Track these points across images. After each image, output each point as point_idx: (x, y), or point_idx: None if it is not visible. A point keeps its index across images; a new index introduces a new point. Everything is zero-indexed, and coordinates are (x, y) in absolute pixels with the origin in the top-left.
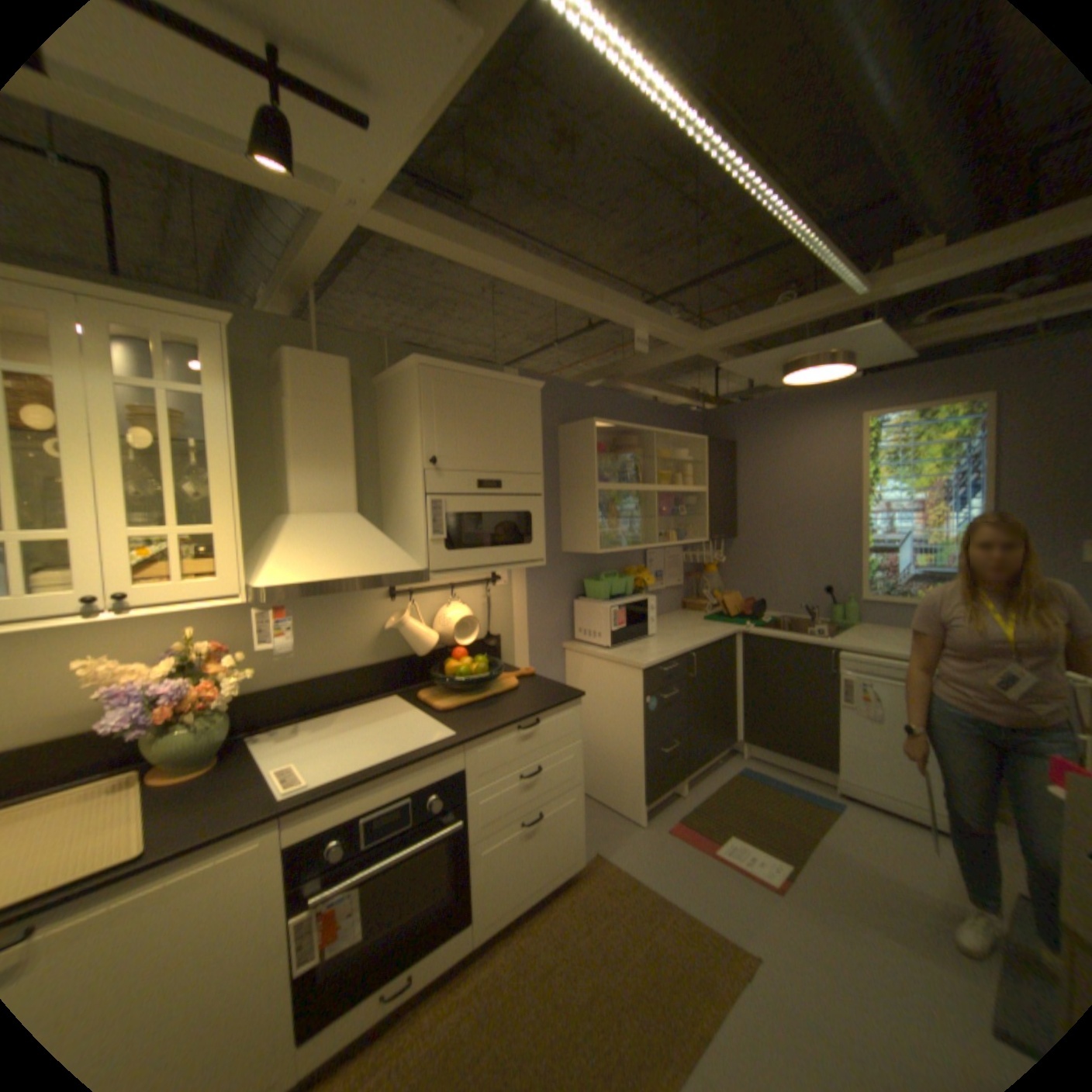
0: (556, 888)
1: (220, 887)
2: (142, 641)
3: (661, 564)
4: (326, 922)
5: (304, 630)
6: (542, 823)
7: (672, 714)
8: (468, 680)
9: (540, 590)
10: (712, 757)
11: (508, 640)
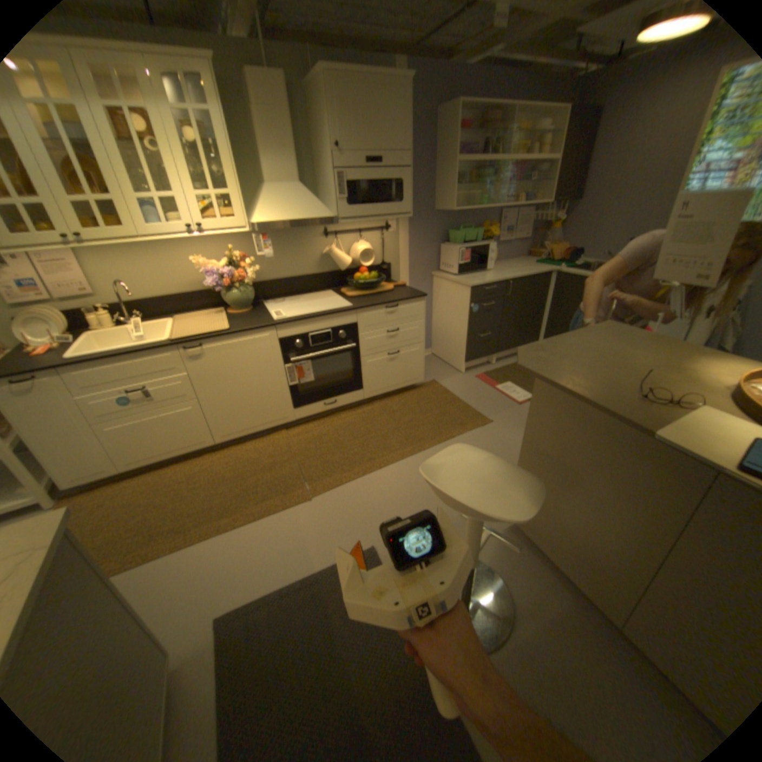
0: (407, 386)
1: (258, 347)
2: (214, 252)
3: (514, 220)
4: (300, 370)
5: (282, 252)
6: (399, 356)
7: (489, 316)
8: (365, 284)
9: (418, 236)
10: (516, 346)
11: (396, 267)
